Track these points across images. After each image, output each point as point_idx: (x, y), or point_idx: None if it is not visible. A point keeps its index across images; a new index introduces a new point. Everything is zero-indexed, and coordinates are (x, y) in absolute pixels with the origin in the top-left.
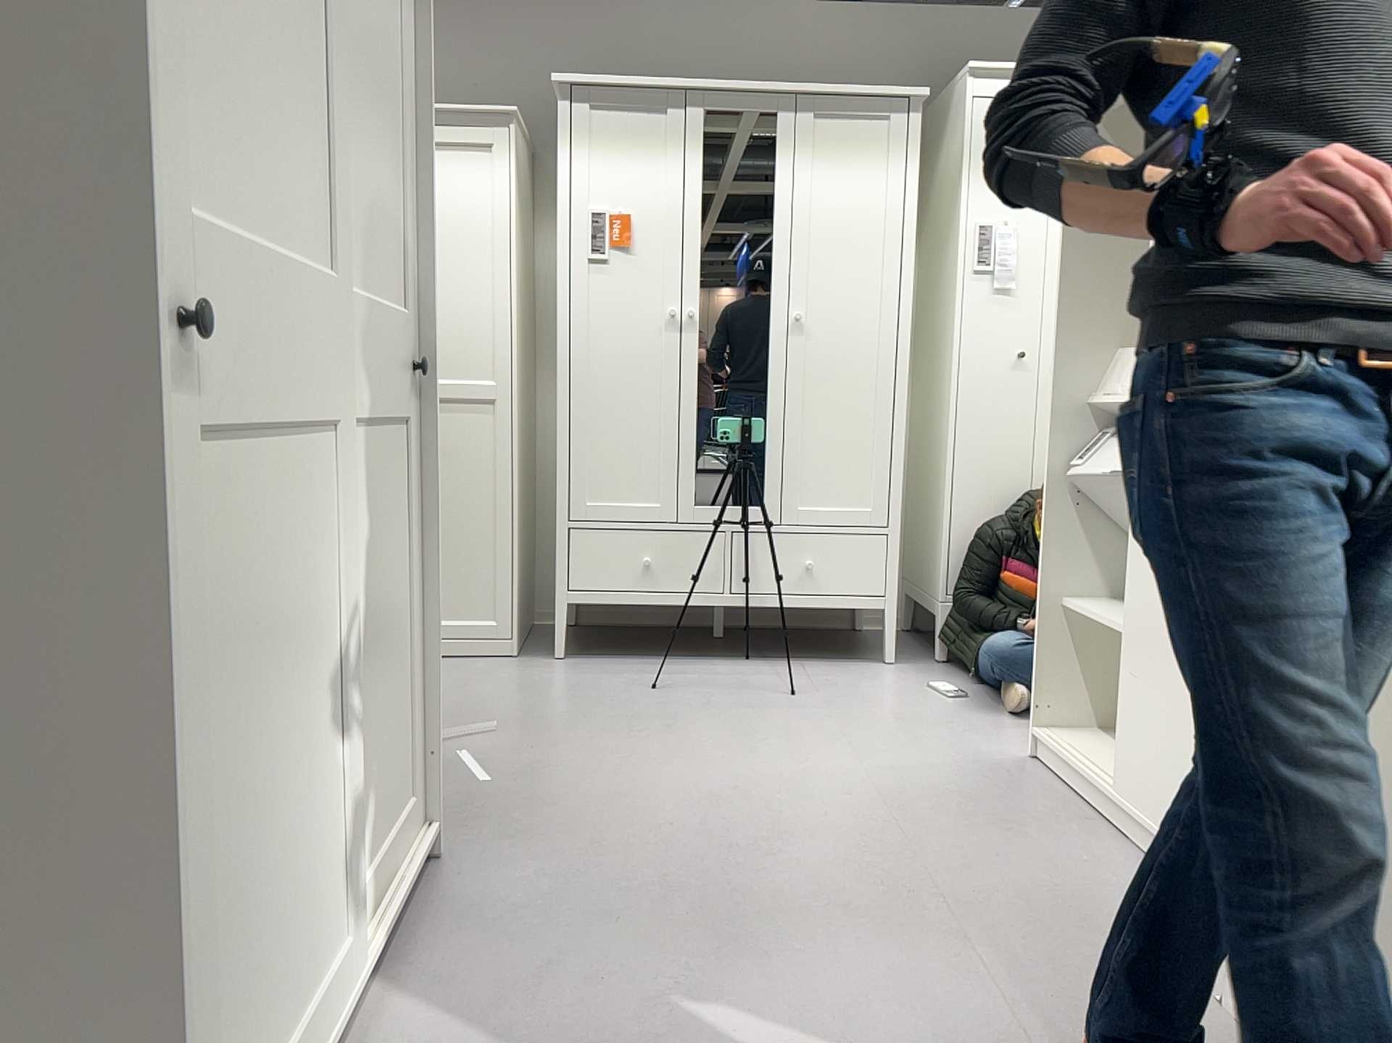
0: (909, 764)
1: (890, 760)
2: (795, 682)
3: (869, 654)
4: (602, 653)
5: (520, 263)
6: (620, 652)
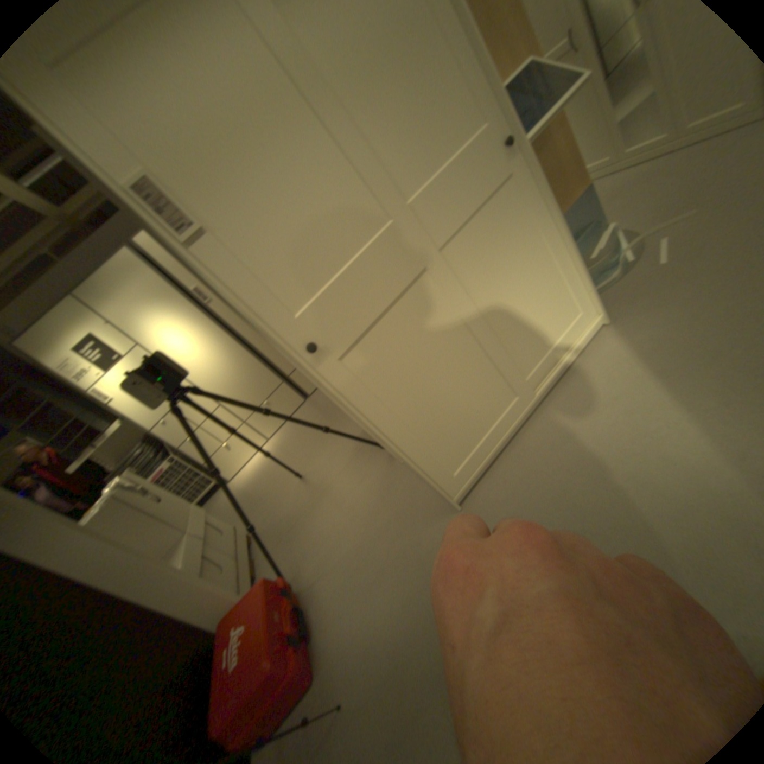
0: None
1: None
2: None
3: None
4: None
5: None
6: None
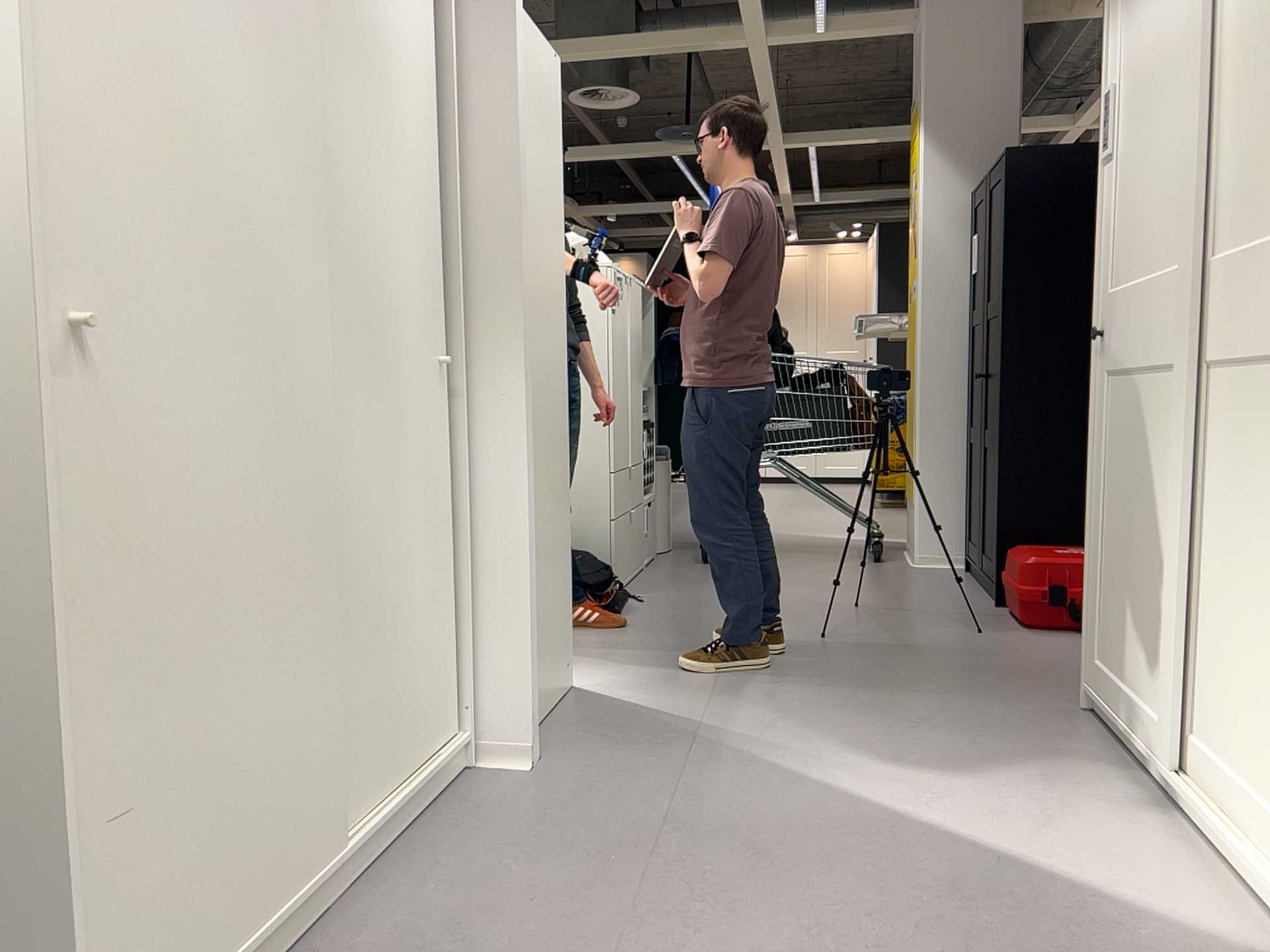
0: None
1: None
2: None
3: None
4: None
5: None
6: None
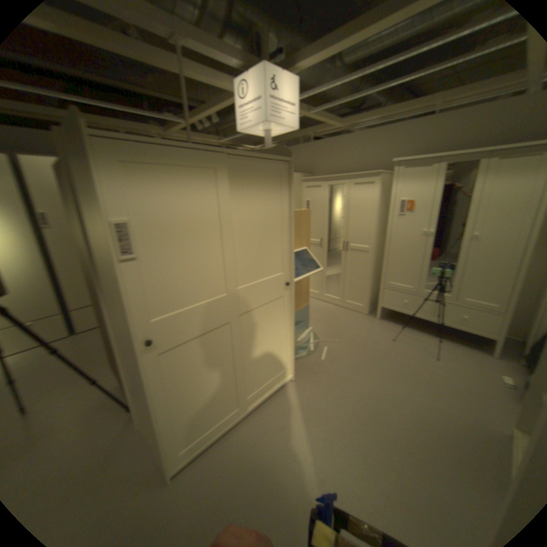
0: (452, 411)
1: (445, 406)
2: (445, 354)
3: (491, 351)
4: (392, 321)
5: (380, 214)
6: (398, 322)
